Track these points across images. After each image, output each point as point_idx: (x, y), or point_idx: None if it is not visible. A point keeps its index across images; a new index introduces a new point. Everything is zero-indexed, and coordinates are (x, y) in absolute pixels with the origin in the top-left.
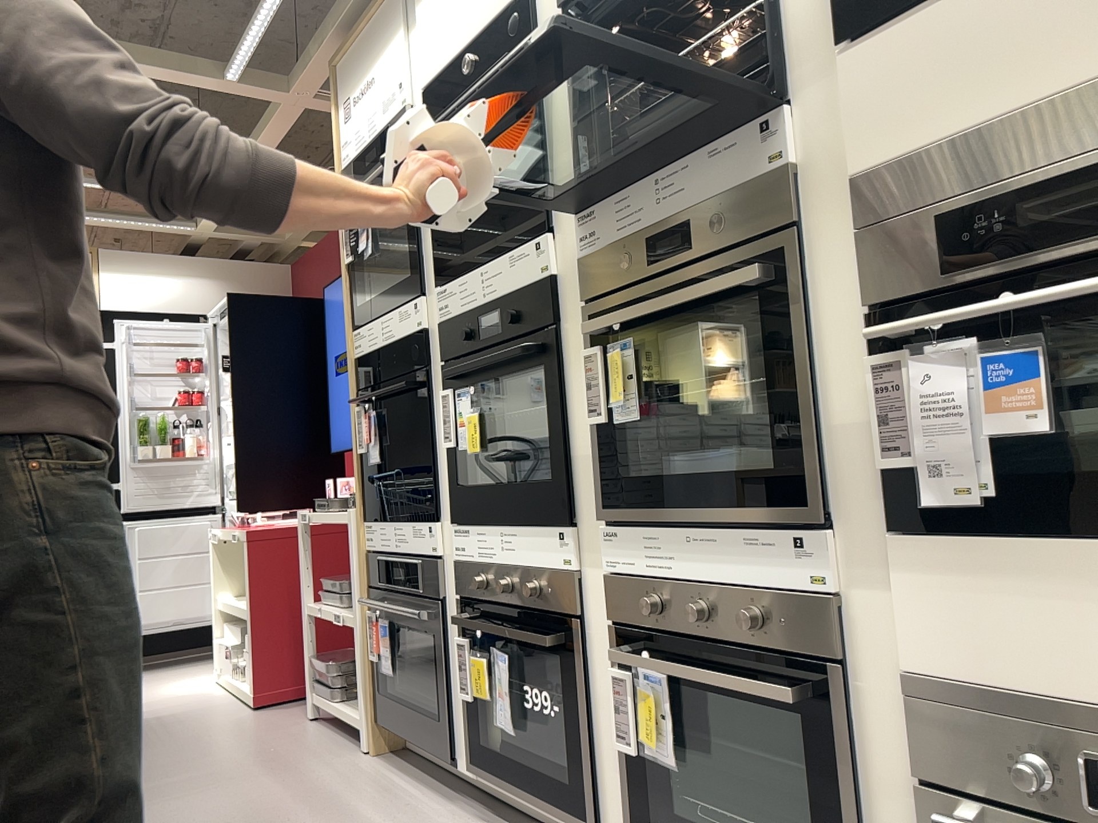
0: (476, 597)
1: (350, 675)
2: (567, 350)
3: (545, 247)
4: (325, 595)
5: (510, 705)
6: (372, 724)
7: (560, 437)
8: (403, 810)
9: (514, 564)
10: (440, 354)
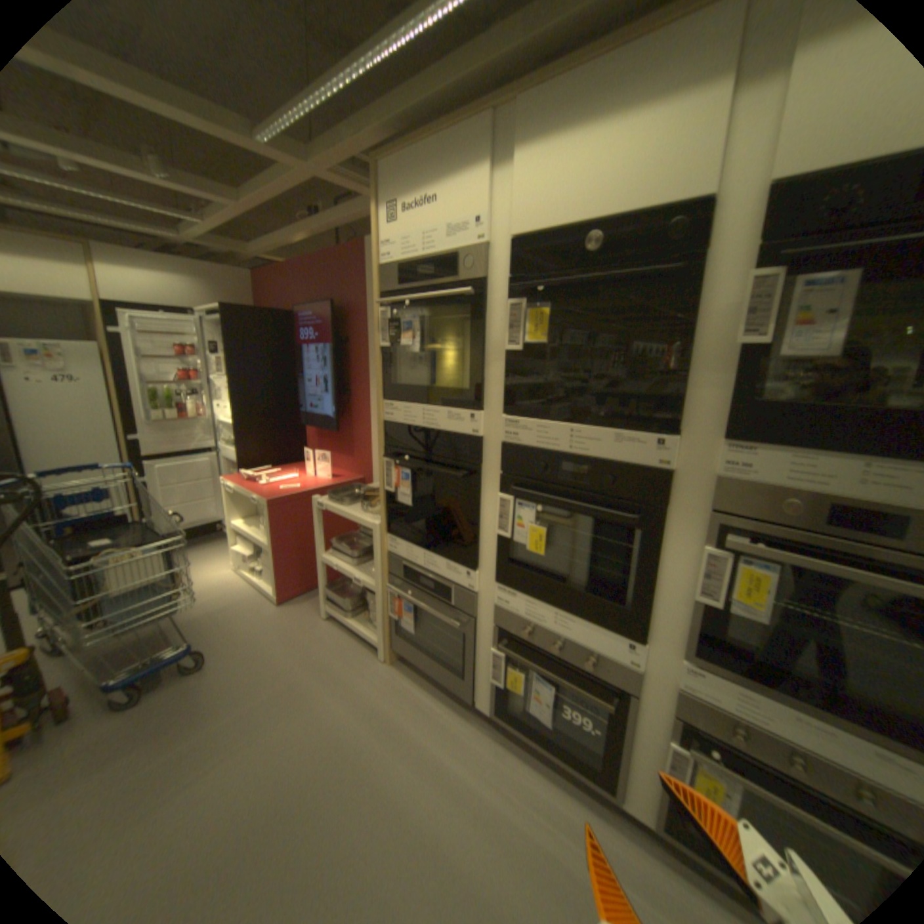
0: (518, 635)
1: (357, 602)
2: (672, 530)
3: (671, 447)
4: (334, 551)
5: (552, 714)
6: (389, 650)
7: (651, 589)
8: (443, 734)
9: (570, 637)
10: (498, 463)
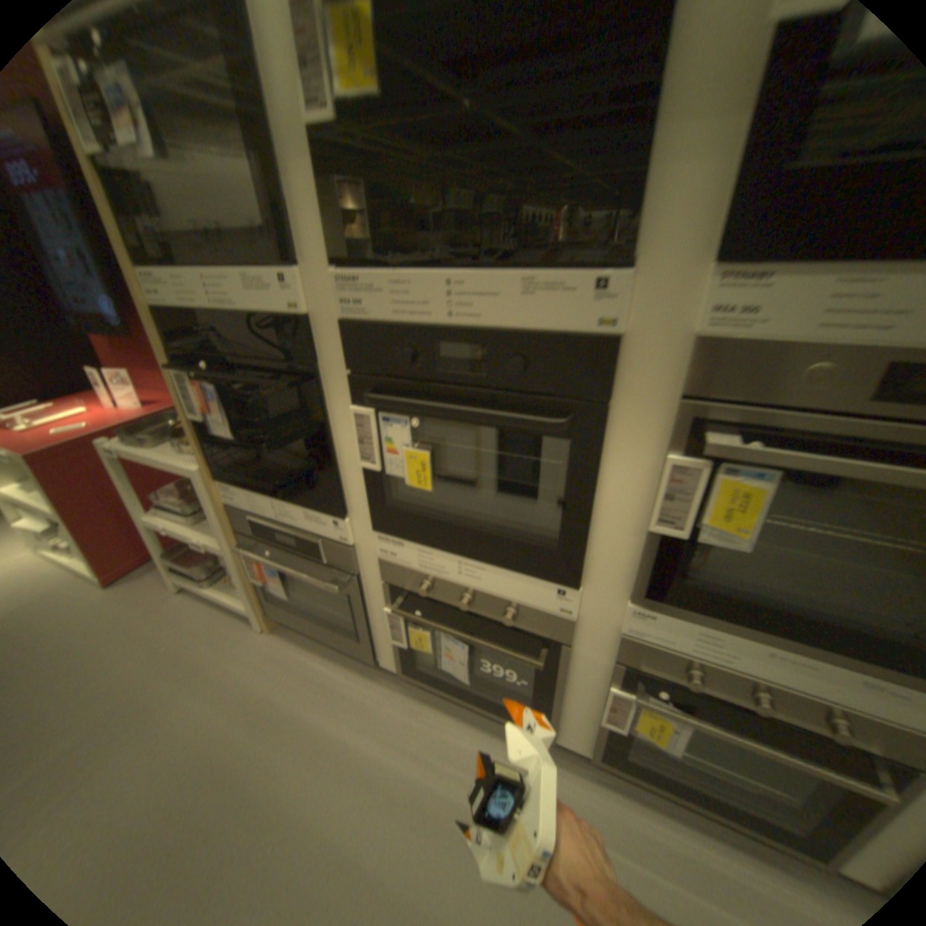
0: (415, 589)
1: (212, 565)
2: (617, 432)
3: (622, 290)
4: (159, 507)
5: (468, 670)
6: (264, 617)
7: (586, 519)
8: (344, 704)
9: (481, 587)
10: (342, 354)
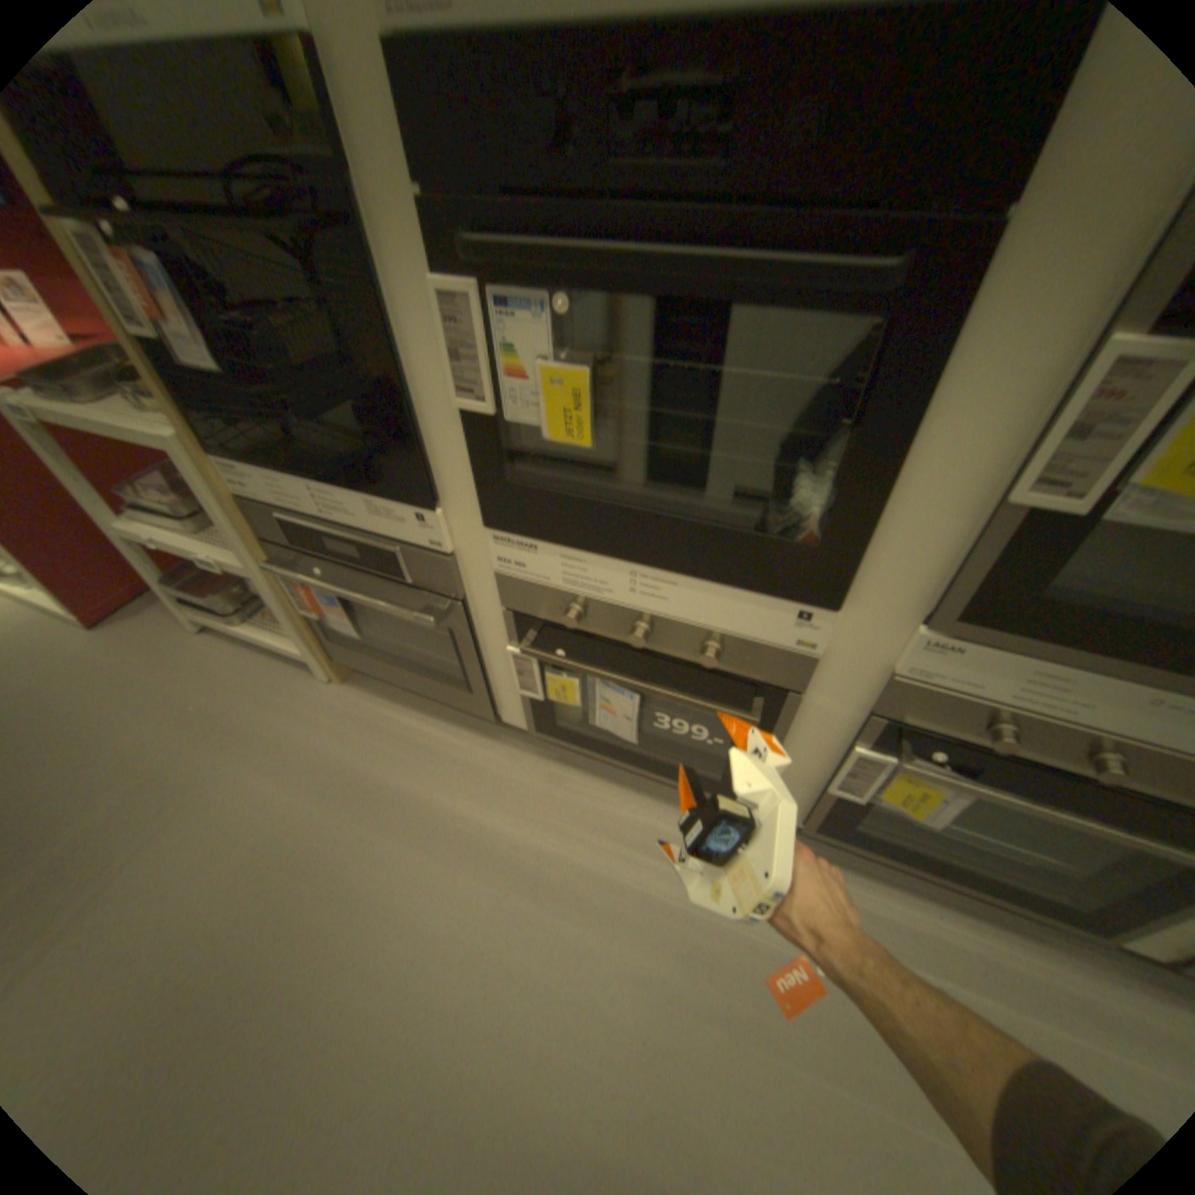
0: (556, 618)
1: (241, 593)
2: (998, 292)
3: None
4: (137, 509)
5: (636, 727)
6: (329, 663)
7: (882, 485)
8: (457, 770)
9: (665, 611)
10: (399, 150)
